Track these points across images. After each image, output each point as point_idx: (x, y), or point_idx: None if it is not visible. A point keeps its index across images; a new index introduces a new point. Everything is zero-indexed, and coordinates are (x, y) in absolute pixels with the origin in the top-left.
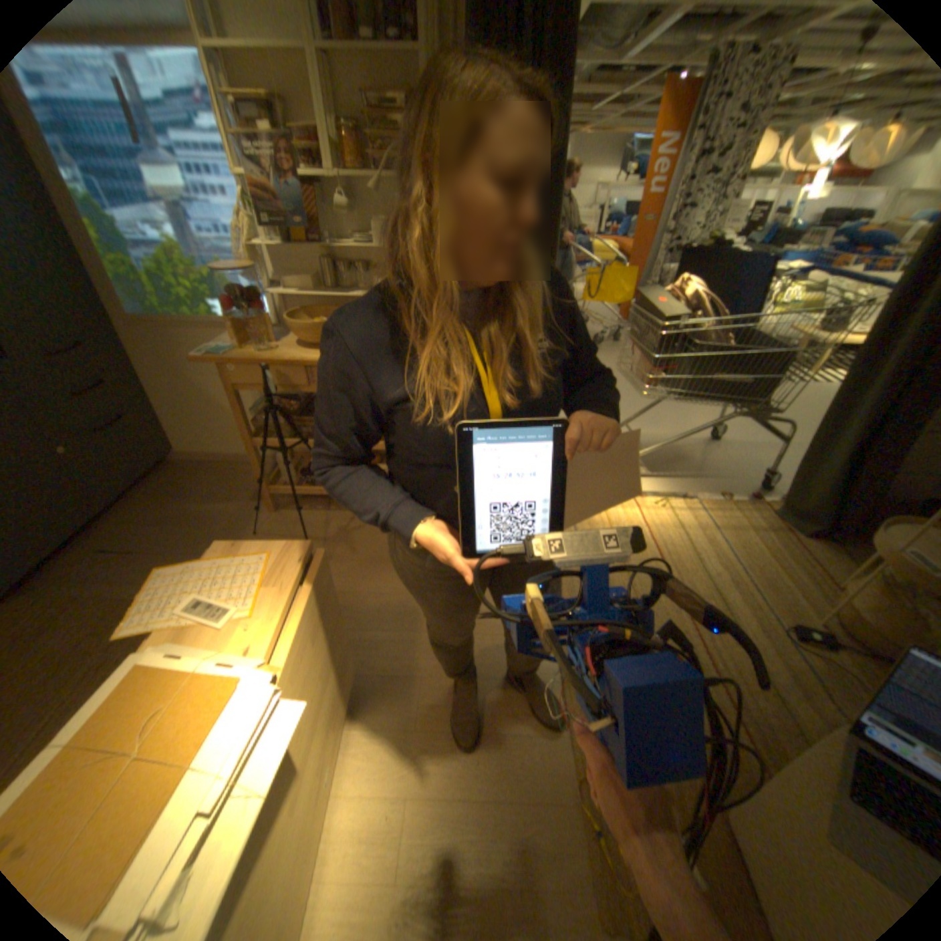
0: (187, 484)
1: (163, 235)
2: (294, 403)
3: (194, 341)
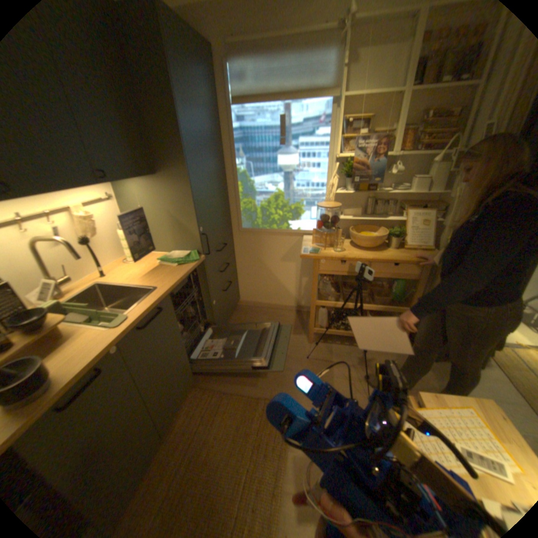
0: (253, 320)
1: (277, 188)
2: (332, 278)
3: (274, 241)
